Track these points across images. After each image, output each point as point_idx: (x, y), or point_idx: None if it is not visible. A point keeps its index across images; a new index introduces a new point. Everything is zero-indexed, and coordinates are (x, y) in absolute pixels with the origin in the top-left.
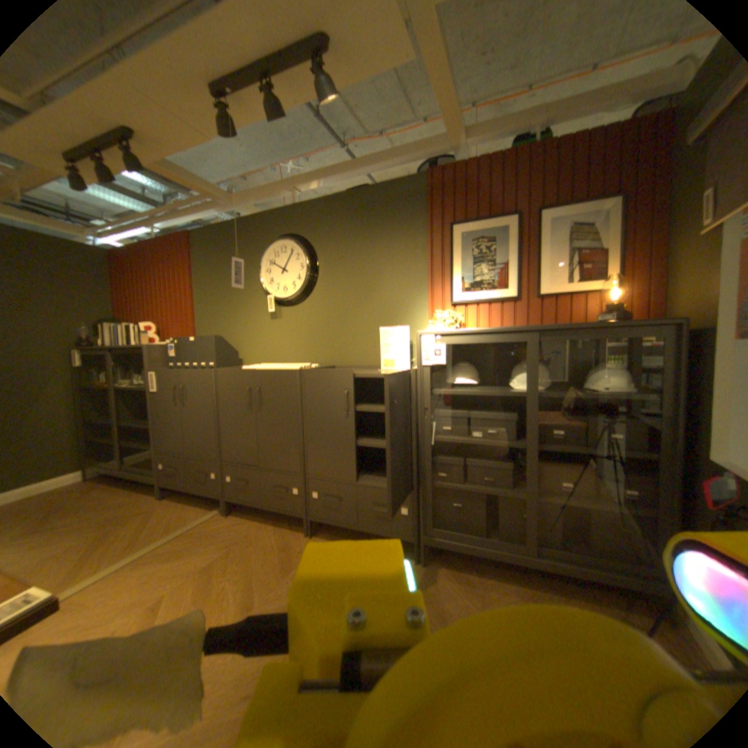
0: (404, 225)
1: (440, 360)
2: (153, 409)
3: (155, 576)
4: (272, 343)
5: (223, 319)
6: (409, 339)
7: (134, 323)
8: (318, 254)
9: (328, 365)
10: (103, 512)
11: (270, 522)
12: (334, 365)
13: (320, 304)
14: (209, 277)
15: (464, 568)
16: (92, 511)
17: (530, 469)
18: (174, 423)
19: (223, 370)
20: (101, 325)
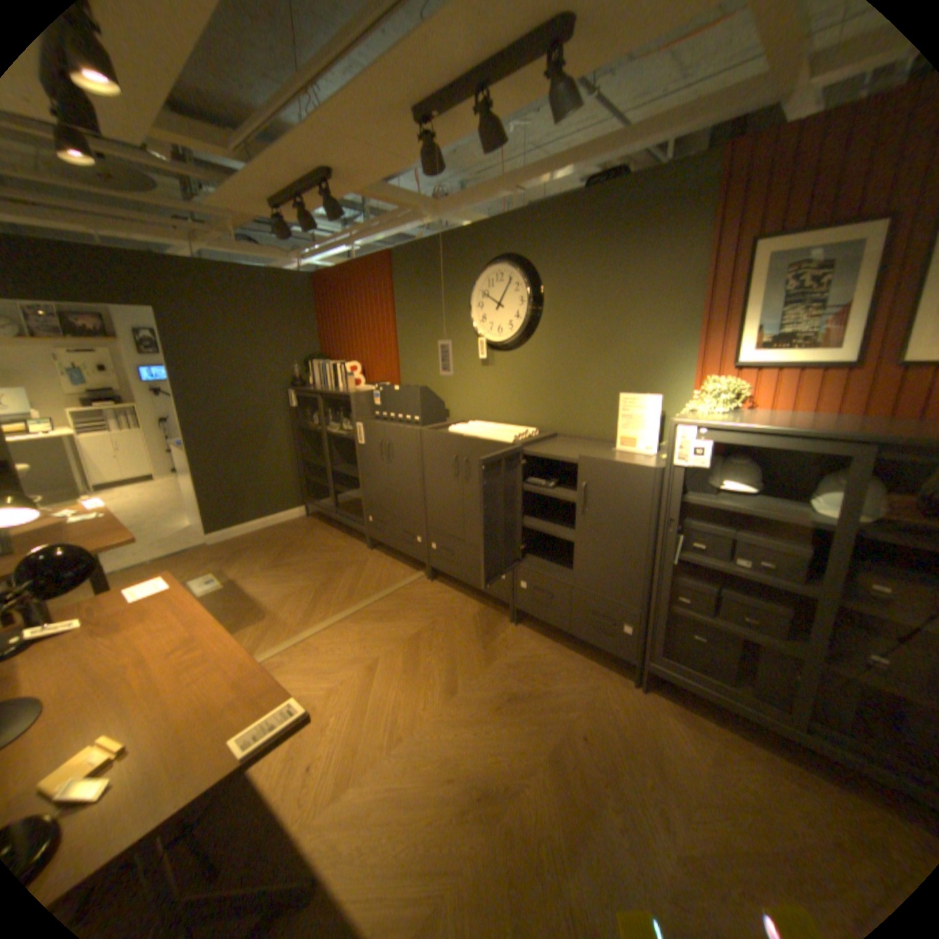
0: (673, 243)
1: (701, 465)
2: (361, 463)
3: (369, 636)
4: (481, 397)
5: (428, 362)
6: (660, 415)
7: (340, 360)
8: (543, 285)
9: (548, 433)
10: (324, 556)
11: (473, 599)
12: (555, 434)
13: (542, 354)
14: (412, 311)
15: (697, 712)
16: (315, 553)
17: (818, 631)
18: (381, 480)
19: (428, 434)
20: (311, 362)
